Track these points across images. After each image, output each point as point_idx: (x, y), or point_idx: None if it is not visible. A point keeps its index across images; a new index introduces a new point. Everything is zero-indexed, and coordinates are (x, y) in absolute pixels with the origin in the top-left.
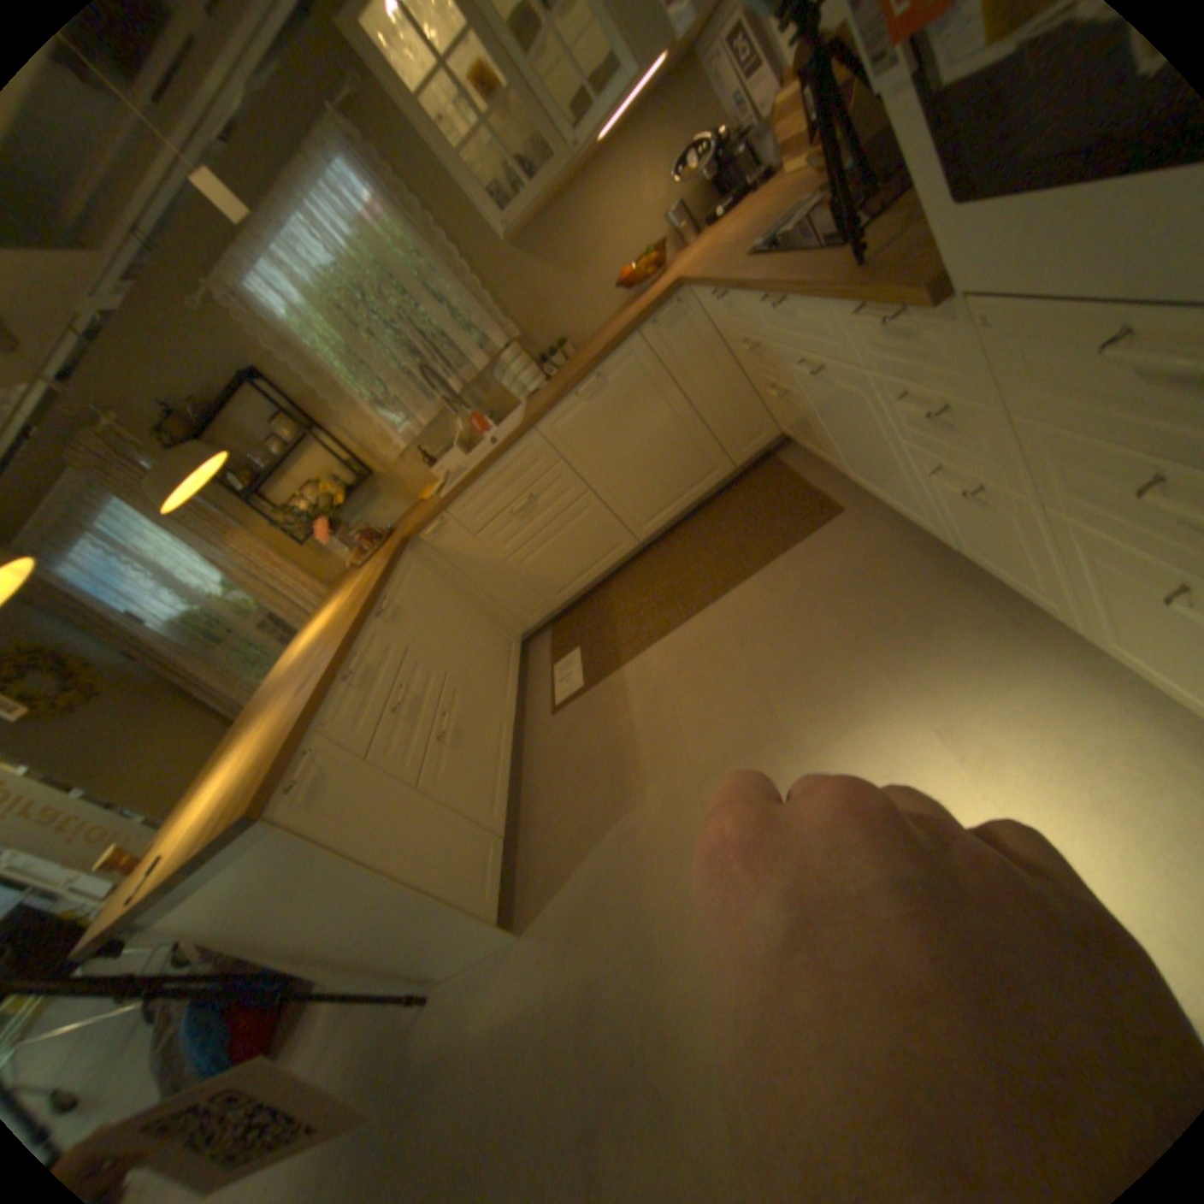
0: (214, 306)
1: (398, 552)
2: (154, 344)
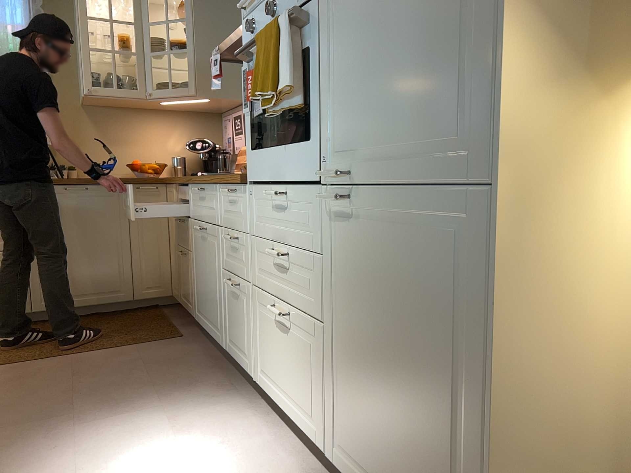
0: None
1: None
2: None
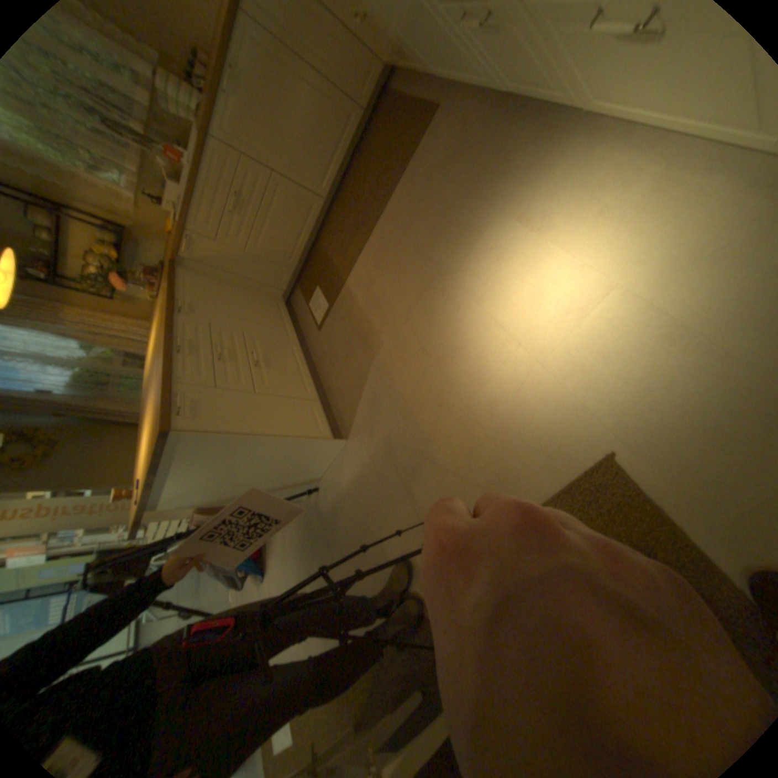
0: None
1: (171, 271)
2: None
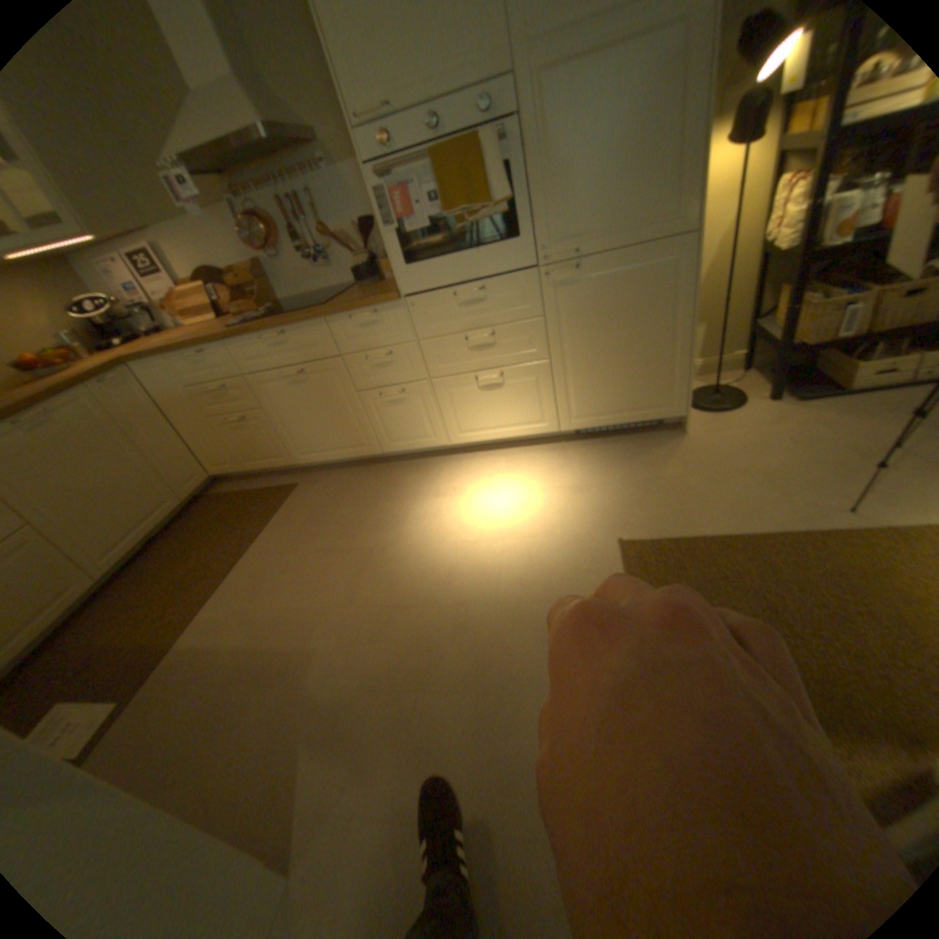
0: None
1: None
2: None
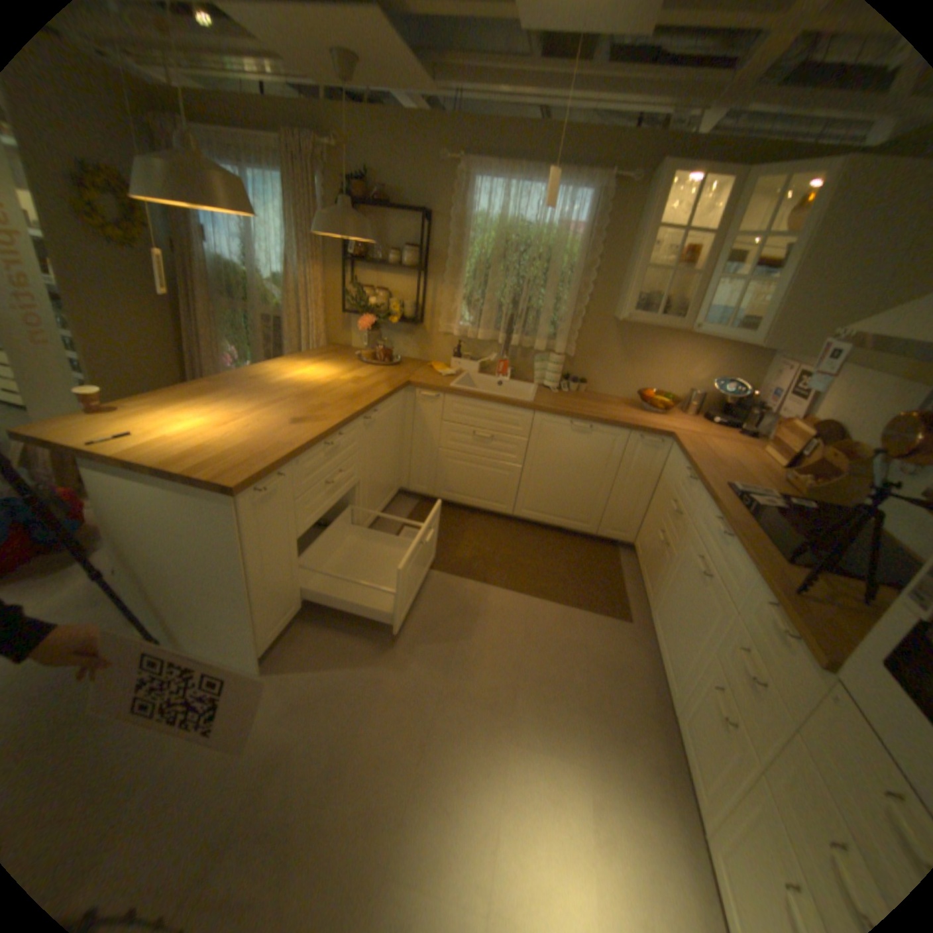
0: (450, 167)
1: (399, 389)
2: (397, 143)
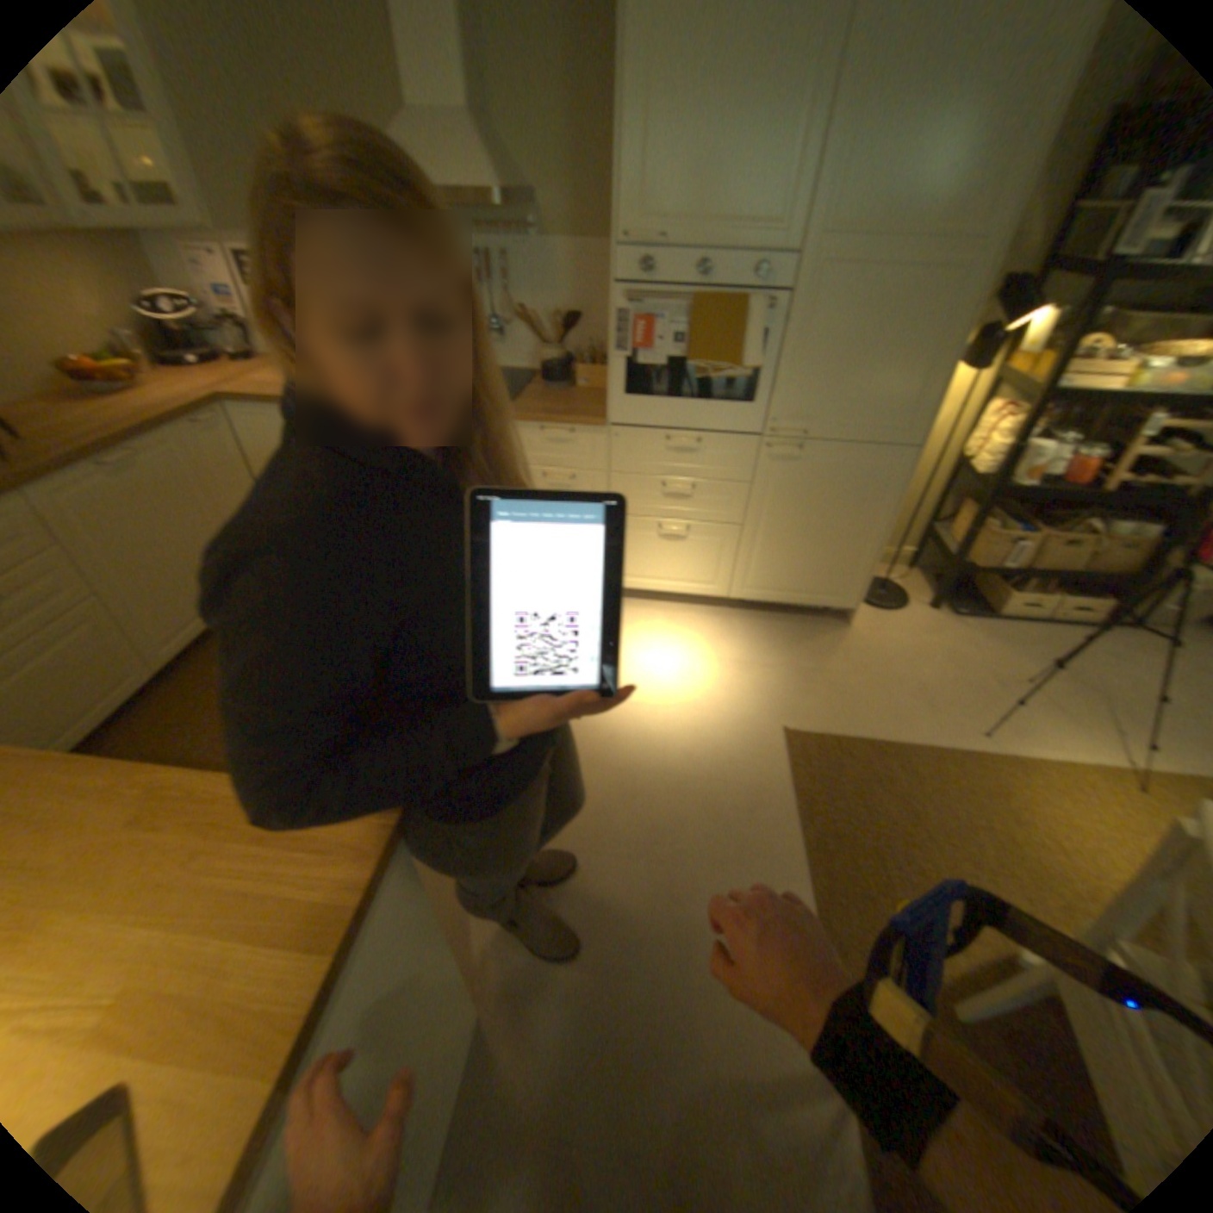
0: None
1: None
2: None
